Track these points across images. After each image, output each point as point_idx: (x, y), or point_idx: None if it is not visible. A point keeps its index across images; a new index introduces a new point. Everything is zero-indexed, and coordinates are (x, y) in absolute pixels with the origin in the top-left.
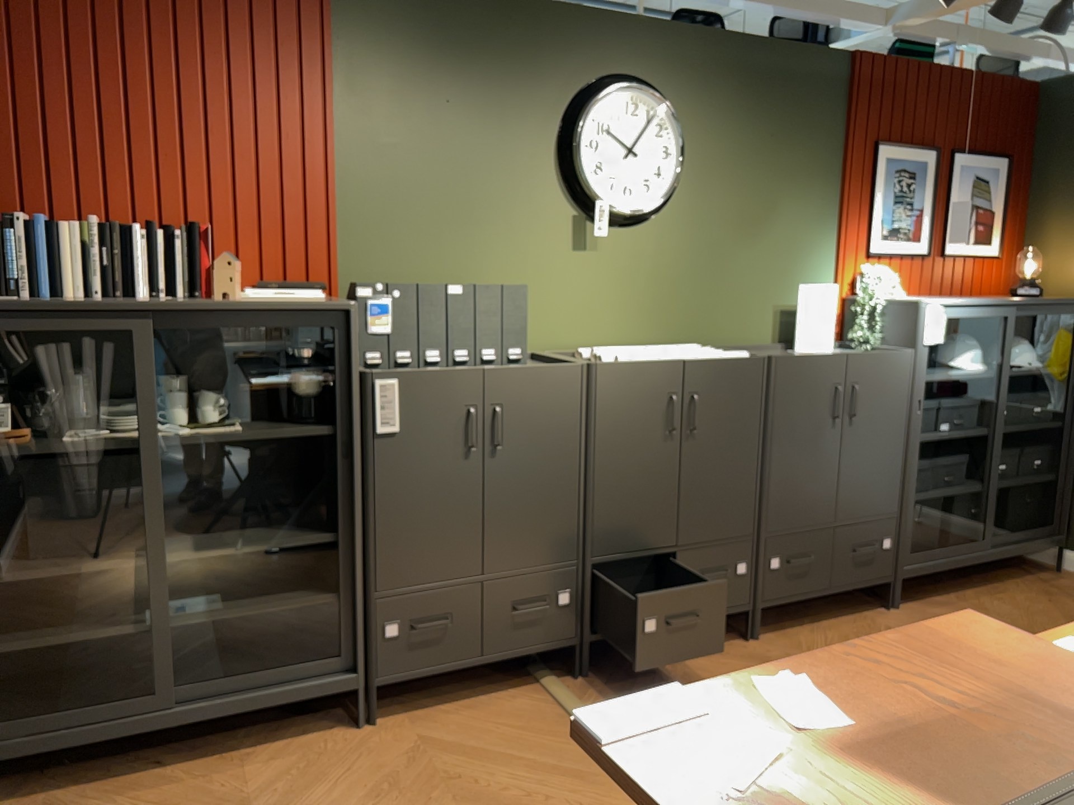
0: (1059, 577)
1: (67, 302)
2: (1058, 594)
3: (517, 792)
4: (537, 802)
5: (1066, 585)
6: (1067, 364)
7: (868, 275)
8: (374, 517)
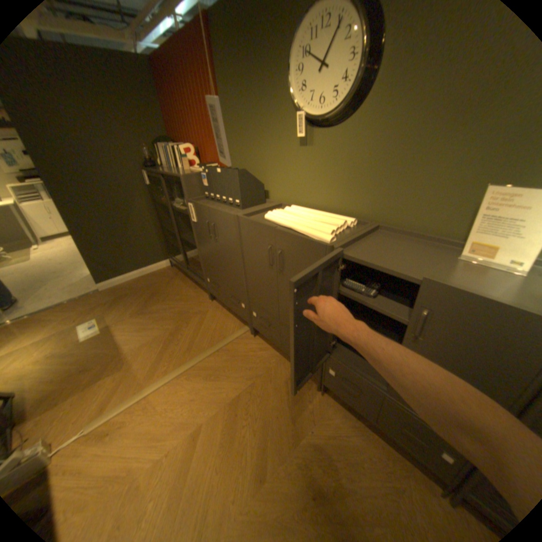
0: None
1: (157, 169)
2: None
3: (181, 337)
4: (177, 343)
5: None
6: None
7: None
8: (199, 246)
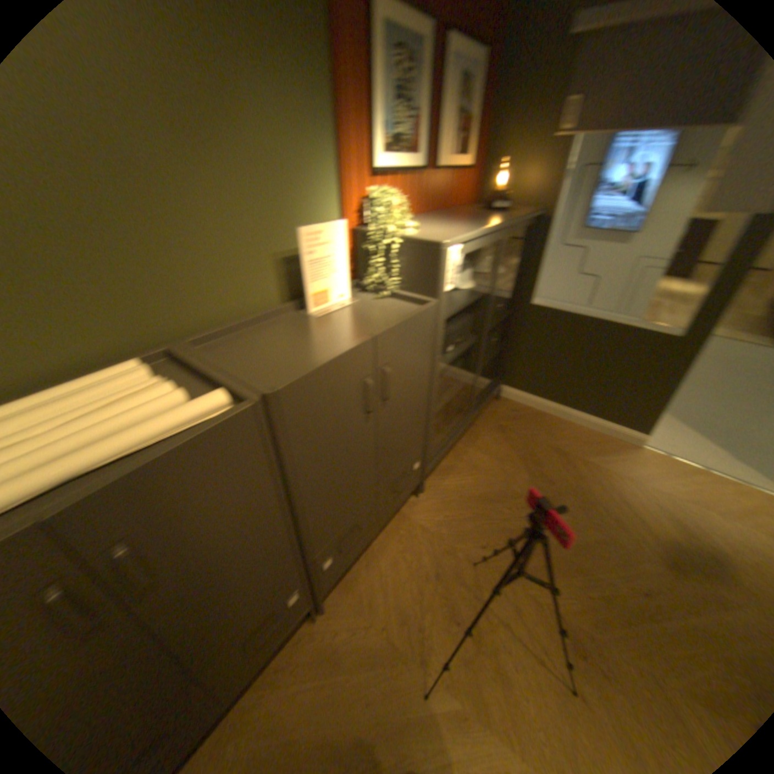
0: (499, 405)
1: None
2: (506, 429)
3: None
4: None
5: (506, 414)
6: (517, 263)
7: (378, 199)
8: None
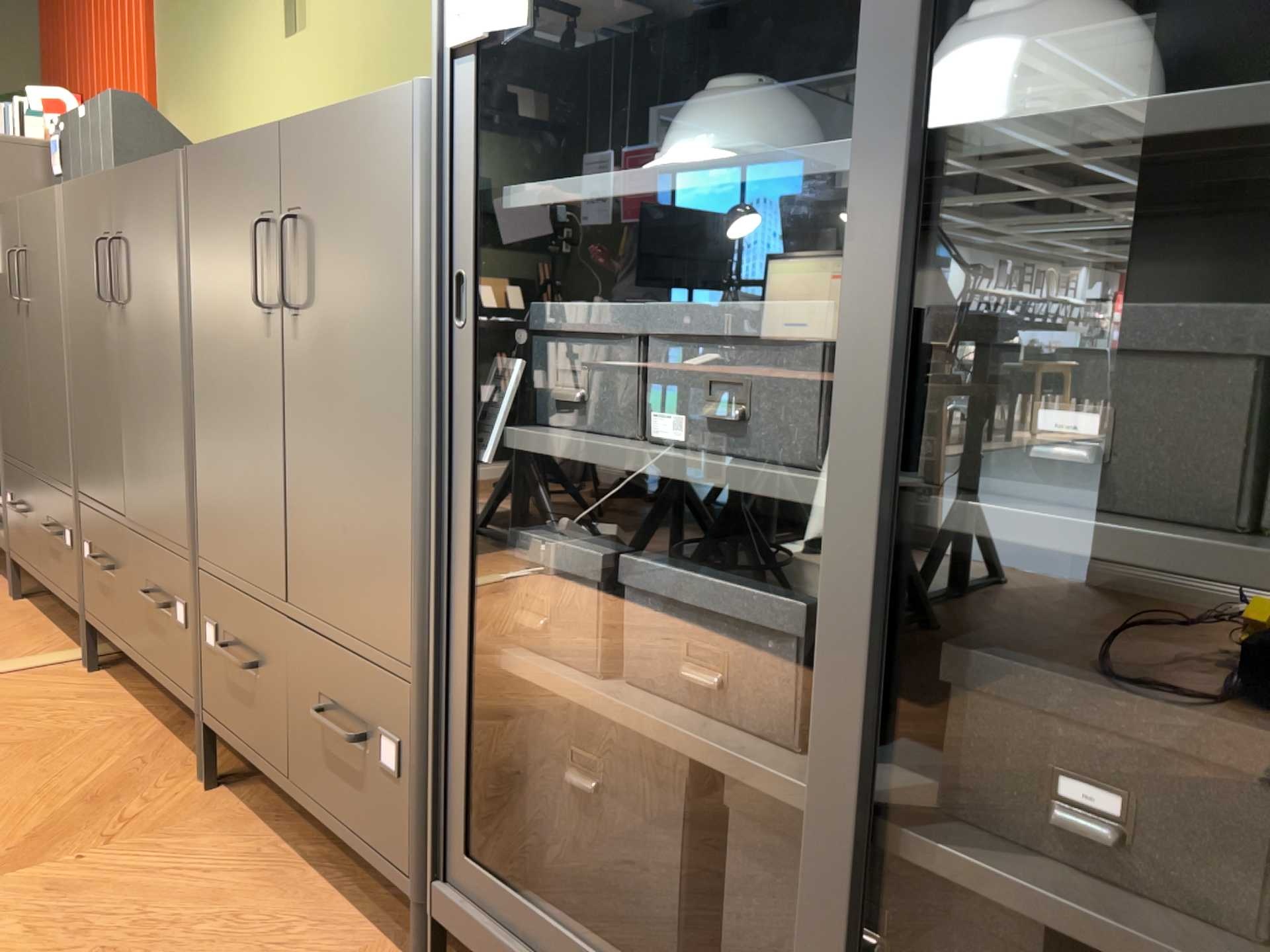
0: None
1: None
2: None
3: None
4: None
5: None
6: None
7: None
8: None
